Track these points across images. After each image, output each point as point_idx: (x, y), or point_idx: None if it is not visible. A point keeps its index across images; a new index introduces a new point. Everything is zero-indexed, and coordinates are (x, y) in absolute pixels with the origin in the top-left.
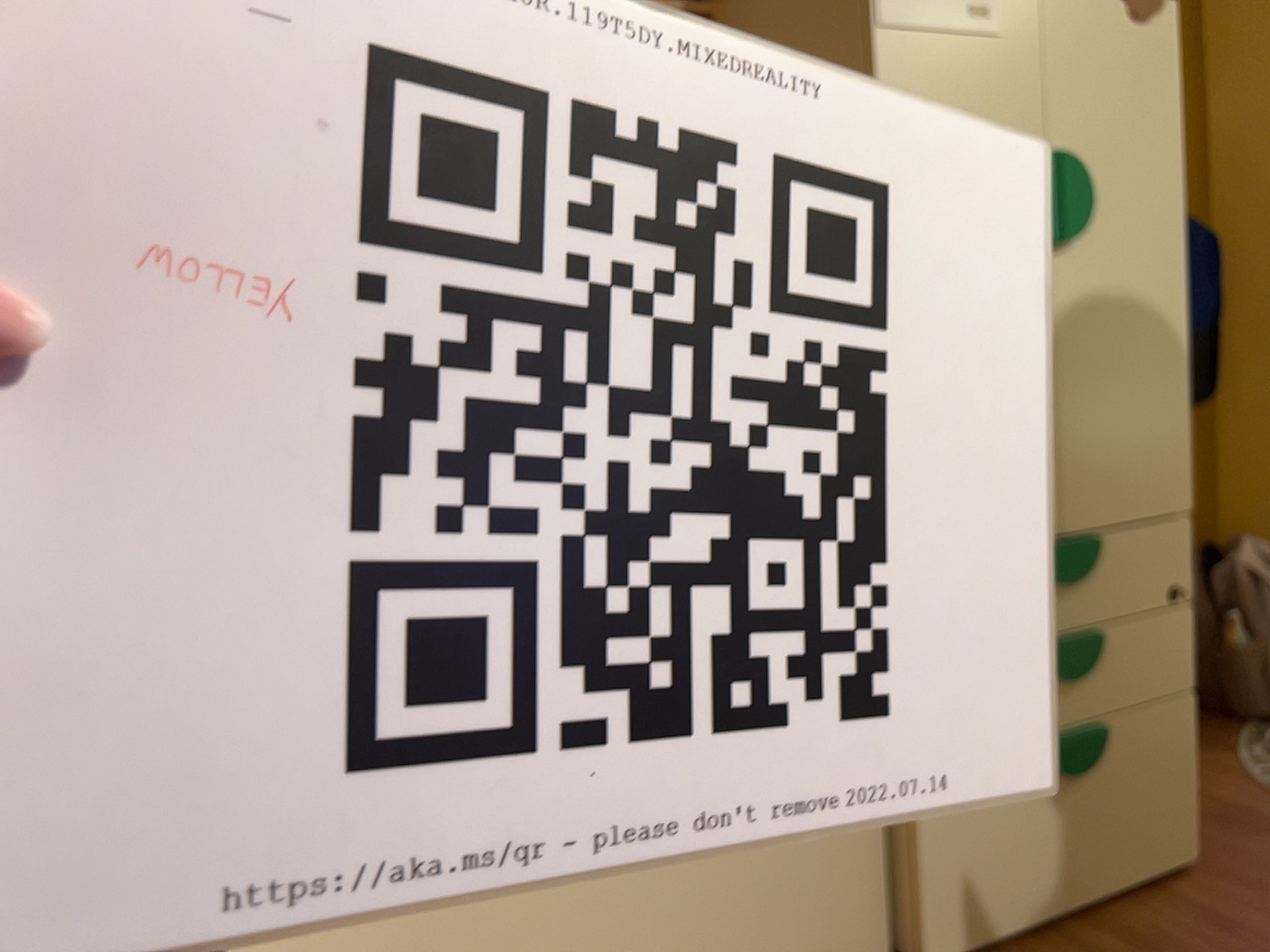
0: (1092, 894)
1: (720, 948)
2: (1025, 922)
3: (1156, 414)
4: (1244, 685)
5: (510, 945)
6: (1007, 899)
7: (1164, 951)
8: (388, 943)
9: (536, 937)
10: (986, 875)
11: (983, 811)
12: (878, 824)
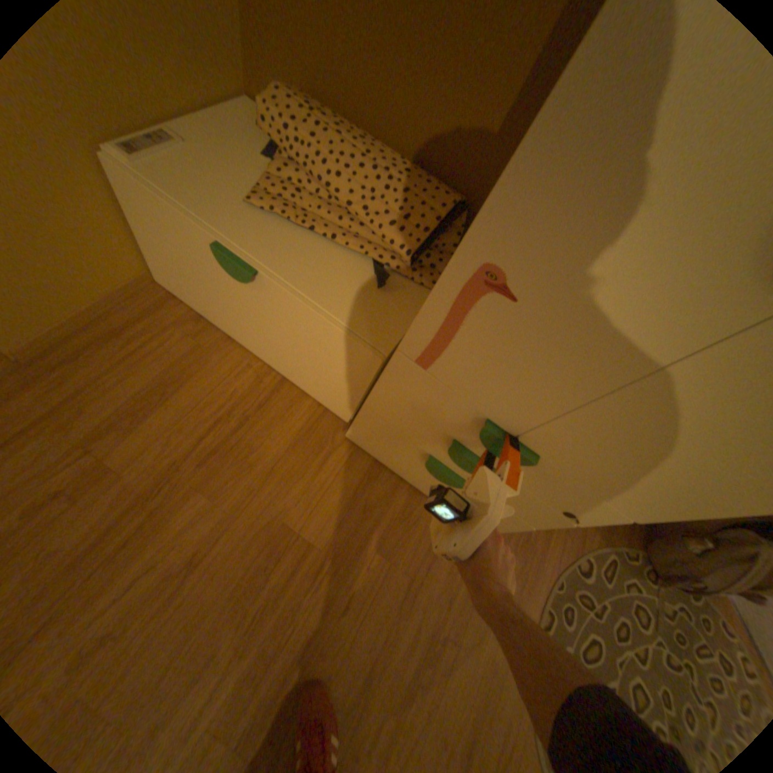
0: (422, 490)
1: (285, 360)
2: (389, 466)
3: (689, 484)
4: (661, 547)
5: (213, 292)
6: (385, 457)
7: (405, 522)
8: (172, 253)
9: (221, 298)
10: (379, 447)
11: (388, 438)
12: (357, 397)
